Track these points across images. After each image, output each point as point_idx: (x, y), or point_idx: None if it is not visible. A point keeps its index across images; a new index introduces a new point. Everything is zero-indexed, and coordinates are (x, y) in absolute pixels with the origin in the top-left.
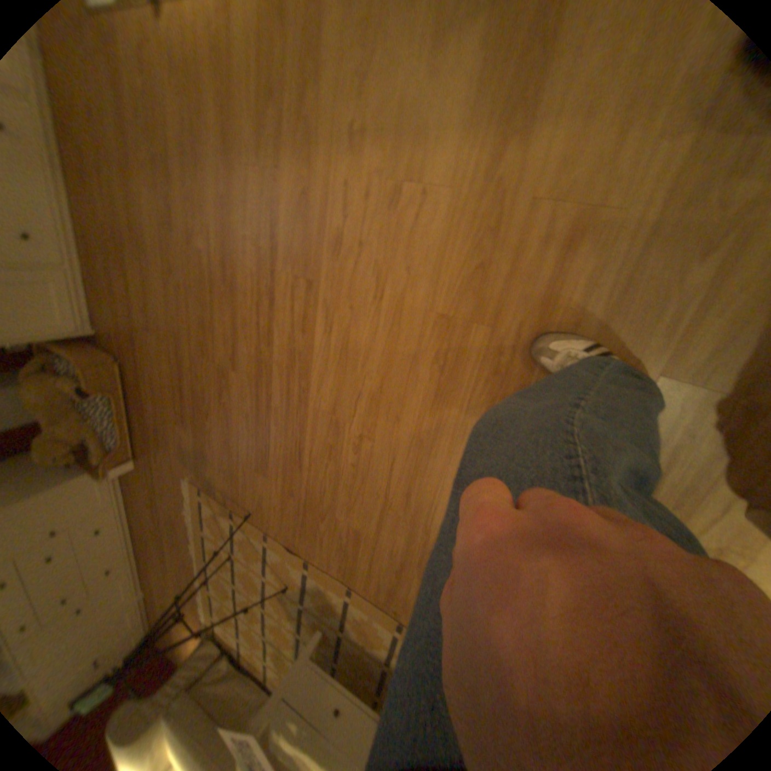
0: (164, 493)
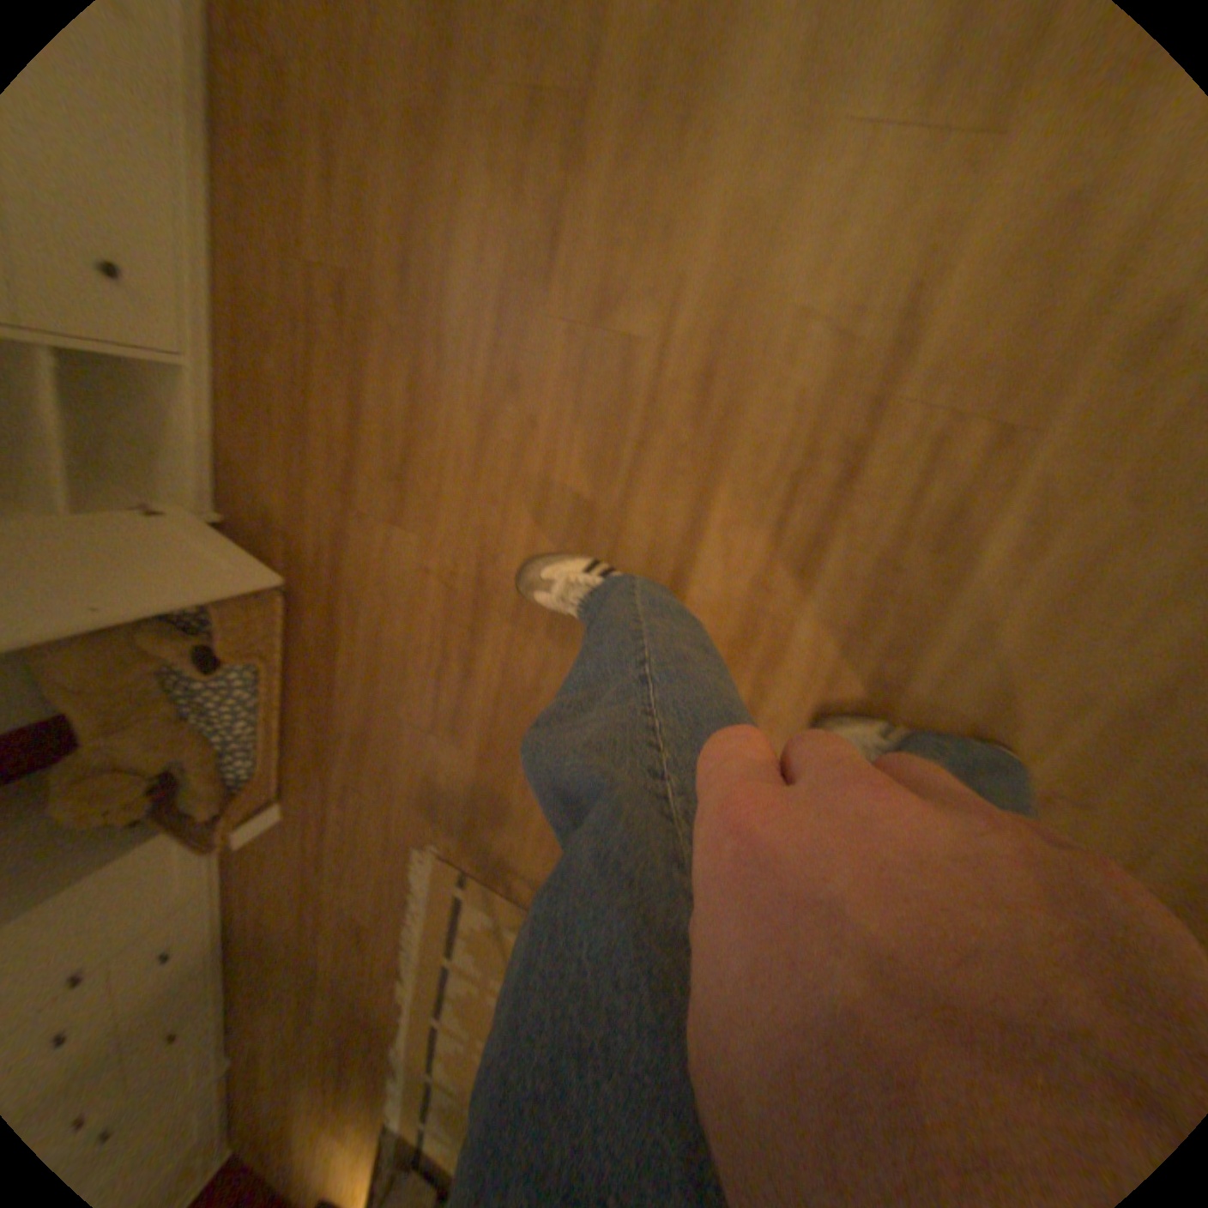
0: (359, 875)
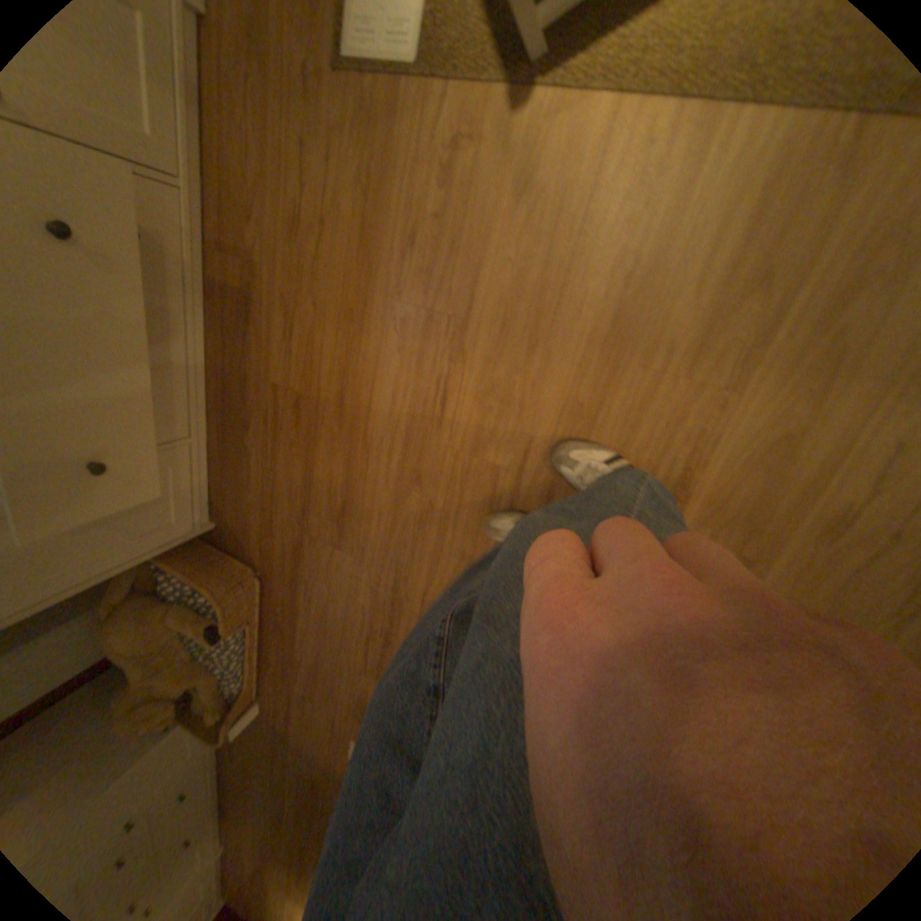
0: (312, 752)
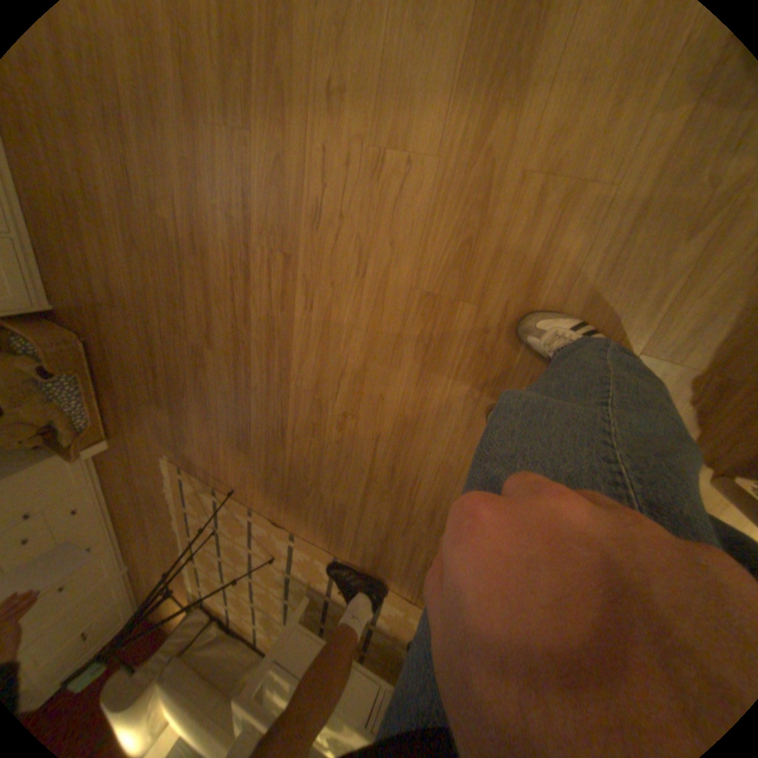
0: (142, 473)
